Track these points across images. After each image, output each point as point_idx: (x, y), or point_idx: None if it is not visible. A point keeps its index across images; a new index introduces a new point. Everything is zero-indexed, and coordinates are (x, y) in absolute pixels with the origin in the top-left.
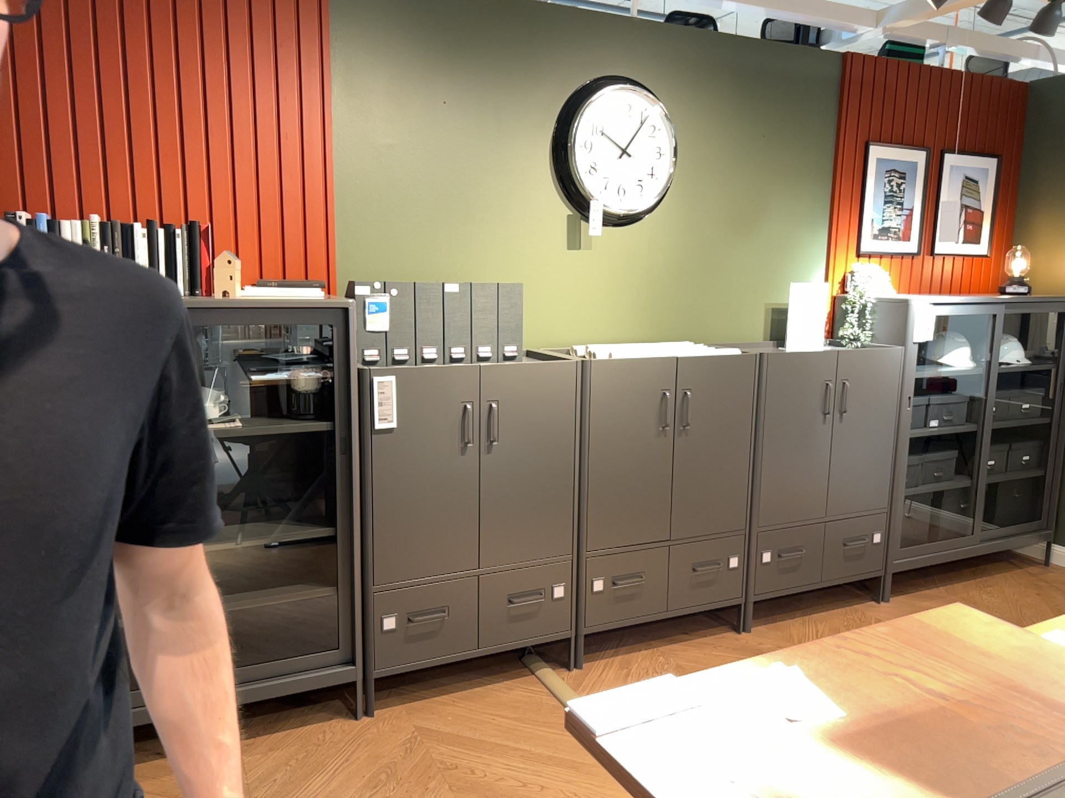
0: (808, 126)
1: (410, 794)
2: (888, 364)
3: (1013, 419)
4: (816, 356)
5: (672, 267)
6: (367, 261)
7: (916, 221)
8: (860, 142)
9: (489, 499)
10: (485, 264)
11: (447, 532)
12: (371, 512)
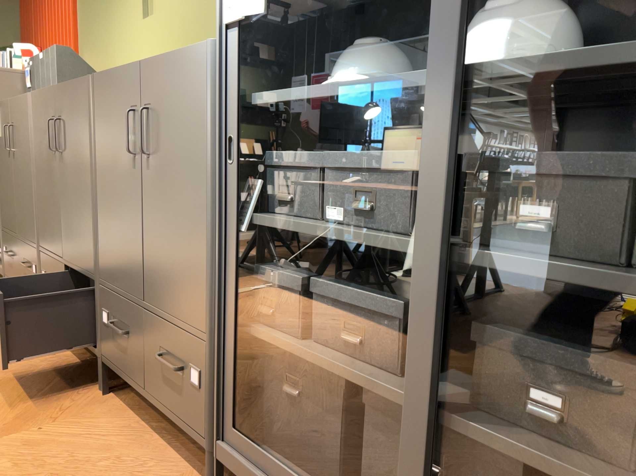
0: None
1: None
2: (189, 73)
3: None
4: (122, 72)
5: (195, 14)
6: (86, 56)
7: None
8: None
9: (16, 188)
10: (115, 45)
11: (11, 205)
12: None
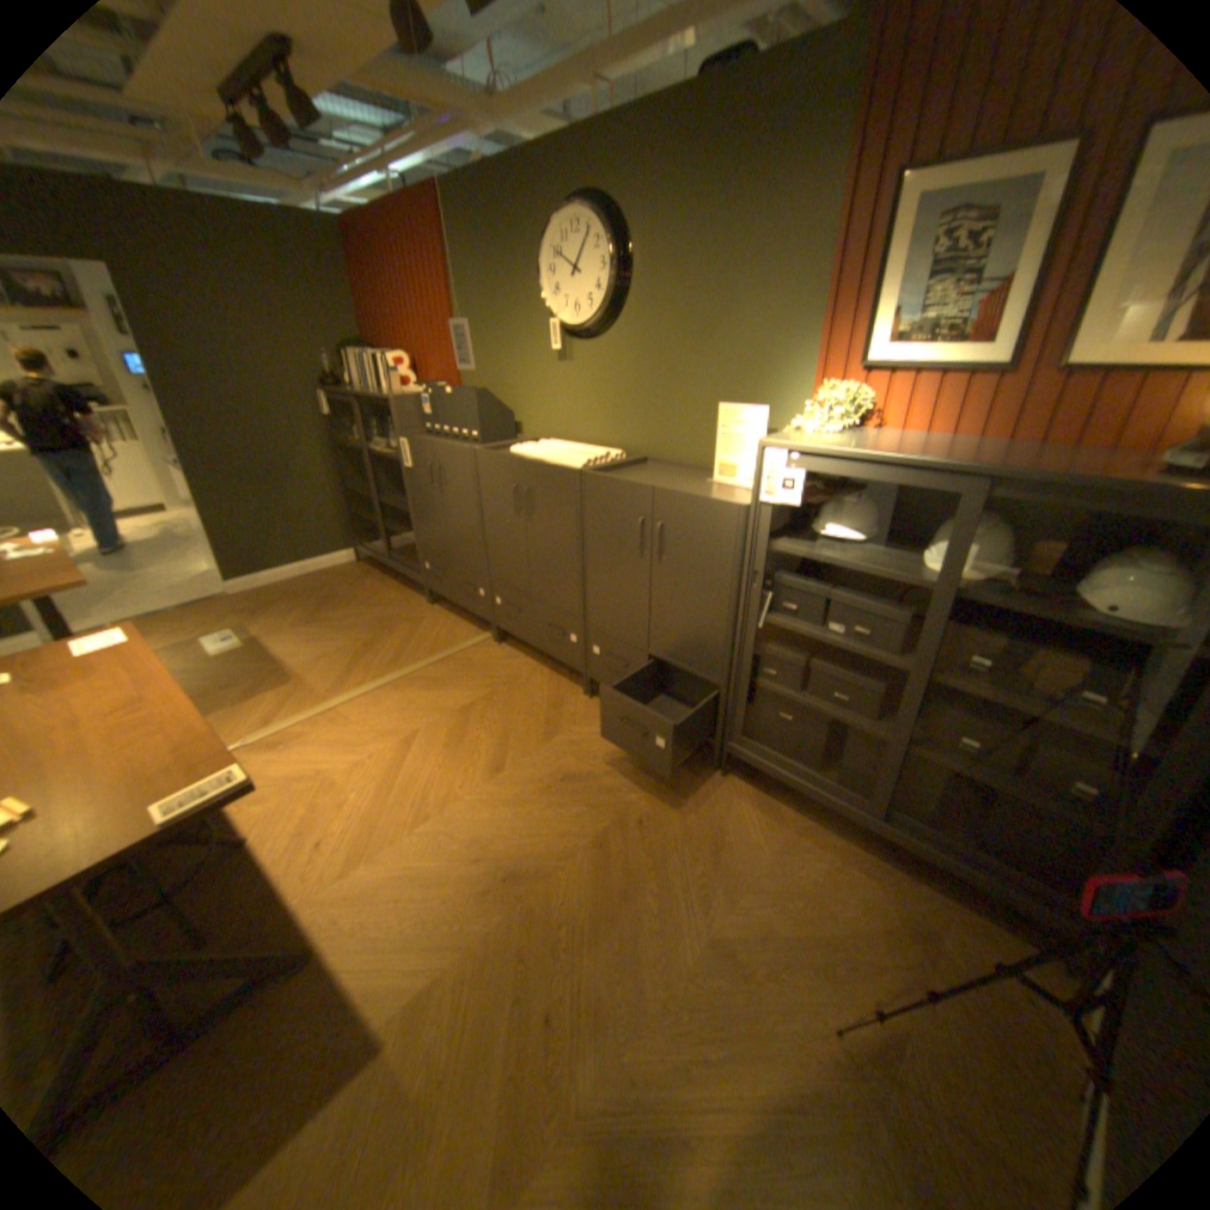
0: (799, 173)
1: (372, 629)
2: (716, 519)
3: (1052, 704)
4: (628, 487)
5: (631, 379)
6: (470, 372)
7: (1018, 301)
8: (890, 172)
9: (448, 521)
10: (516, 374)
11: (437, 532)
12: (414, 509)
